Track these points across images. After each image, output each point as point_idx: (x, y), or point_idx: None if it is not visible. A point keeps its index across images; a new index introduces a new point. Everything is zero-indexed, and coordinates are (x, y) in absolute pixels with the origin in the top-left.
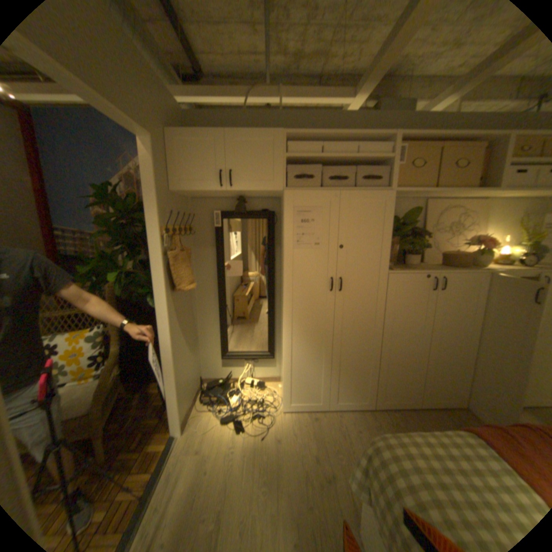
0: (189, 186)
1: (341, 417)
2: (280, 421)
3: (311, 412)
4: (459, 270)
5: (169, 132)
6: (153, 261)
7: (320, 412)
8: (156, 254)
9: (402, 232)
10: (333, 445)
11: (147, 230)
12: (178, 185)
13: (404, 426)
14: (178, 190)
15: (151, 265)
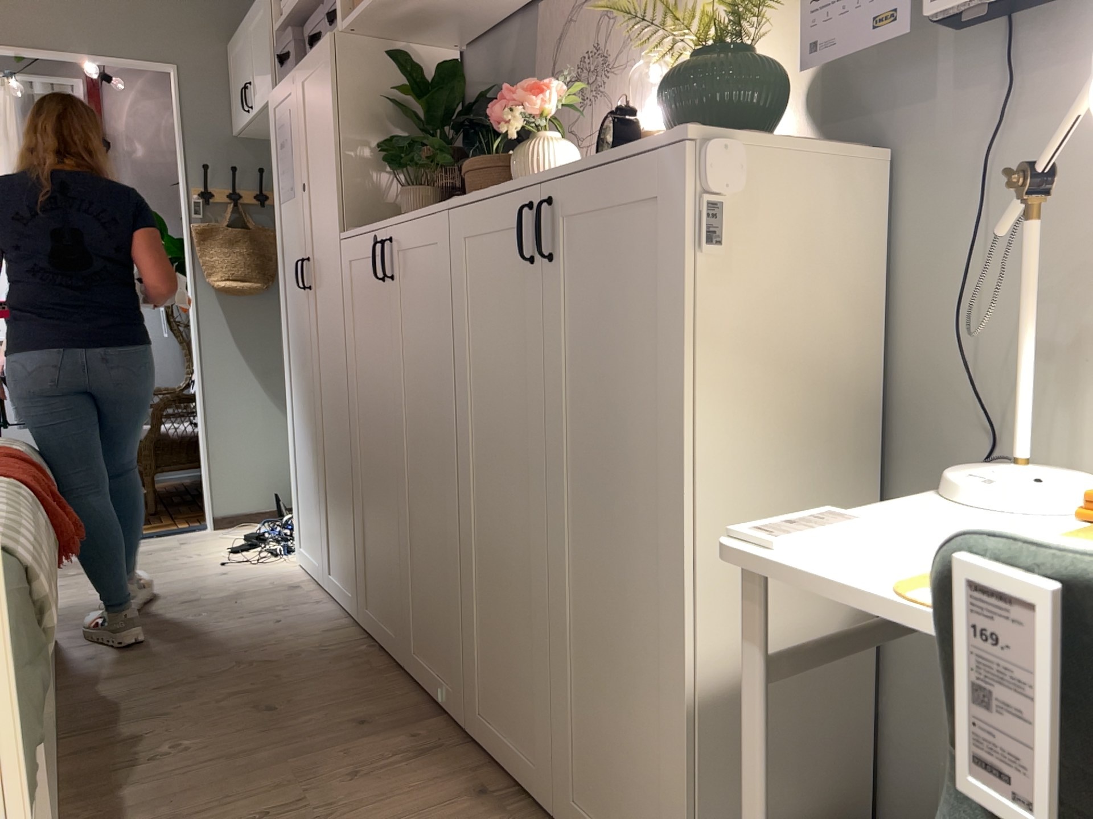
0: (238, 121)
1: (317, 603)
2: (274, 566)
3: (314, 581)
4: (421, 211)
5: (228, 47)
6: (184, 238)
7: (318, 585)
8: (184, 226)
9: (427, 126)
10: (231, 607)
11: (180, 194)
12: (234, 124)
13: (325, 660)
14: (235, 132)
15: (184, 243)
